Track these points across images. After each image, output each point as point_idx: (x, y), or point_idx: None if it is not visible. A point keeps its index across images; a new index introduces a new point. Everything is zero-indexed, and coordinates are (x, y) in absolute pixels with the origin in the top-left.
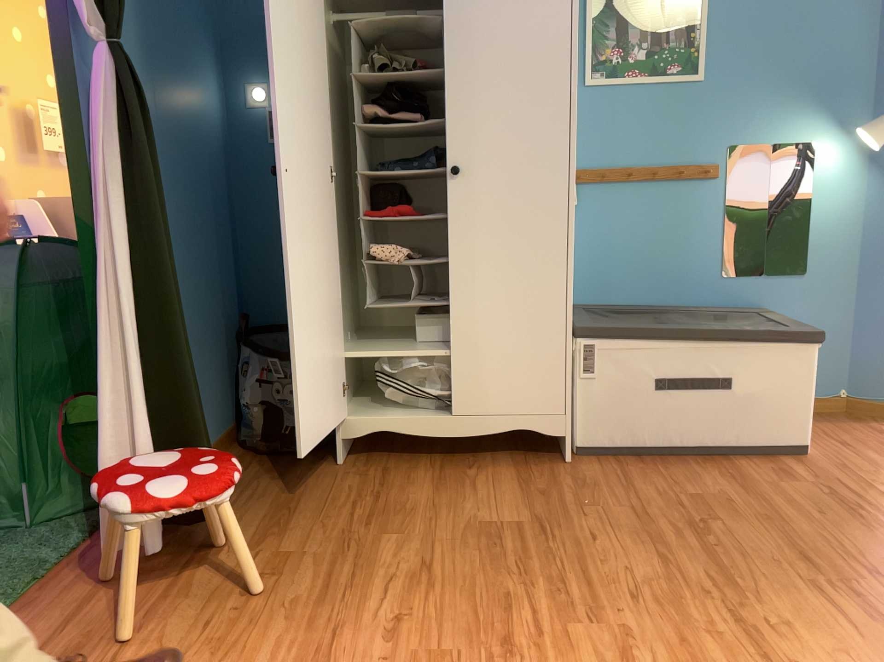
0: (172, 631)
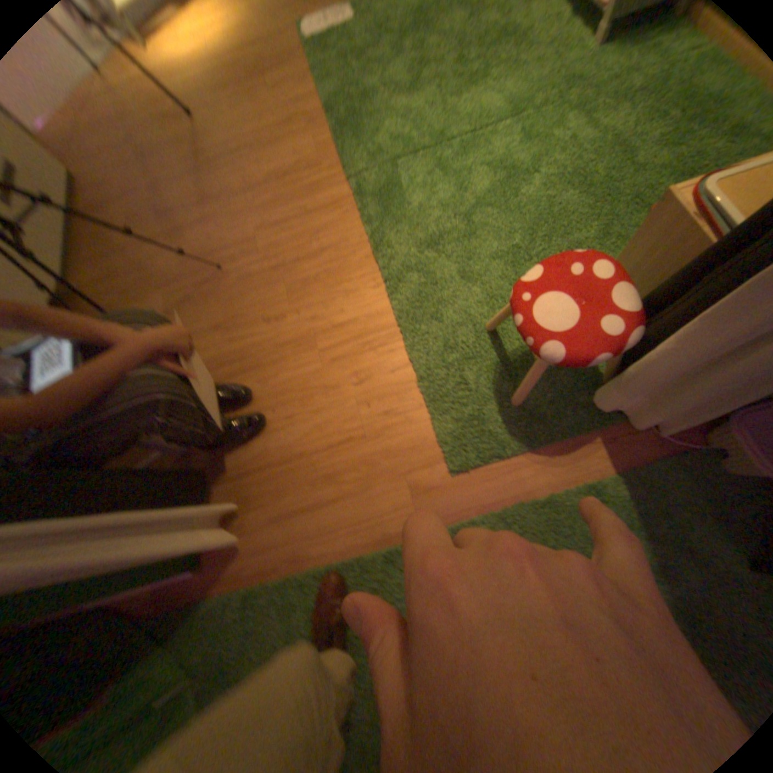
0: (291, 430)
